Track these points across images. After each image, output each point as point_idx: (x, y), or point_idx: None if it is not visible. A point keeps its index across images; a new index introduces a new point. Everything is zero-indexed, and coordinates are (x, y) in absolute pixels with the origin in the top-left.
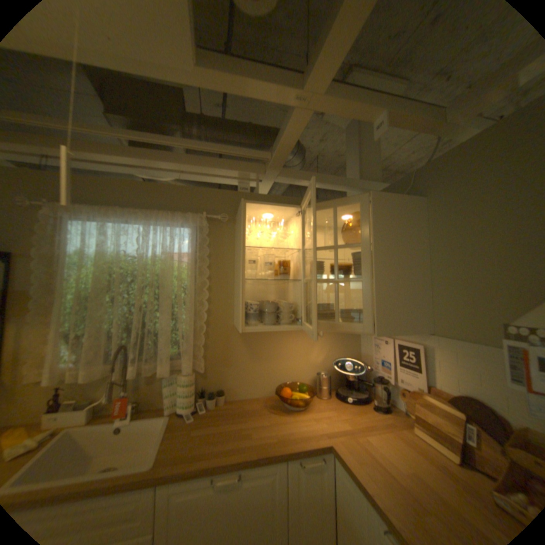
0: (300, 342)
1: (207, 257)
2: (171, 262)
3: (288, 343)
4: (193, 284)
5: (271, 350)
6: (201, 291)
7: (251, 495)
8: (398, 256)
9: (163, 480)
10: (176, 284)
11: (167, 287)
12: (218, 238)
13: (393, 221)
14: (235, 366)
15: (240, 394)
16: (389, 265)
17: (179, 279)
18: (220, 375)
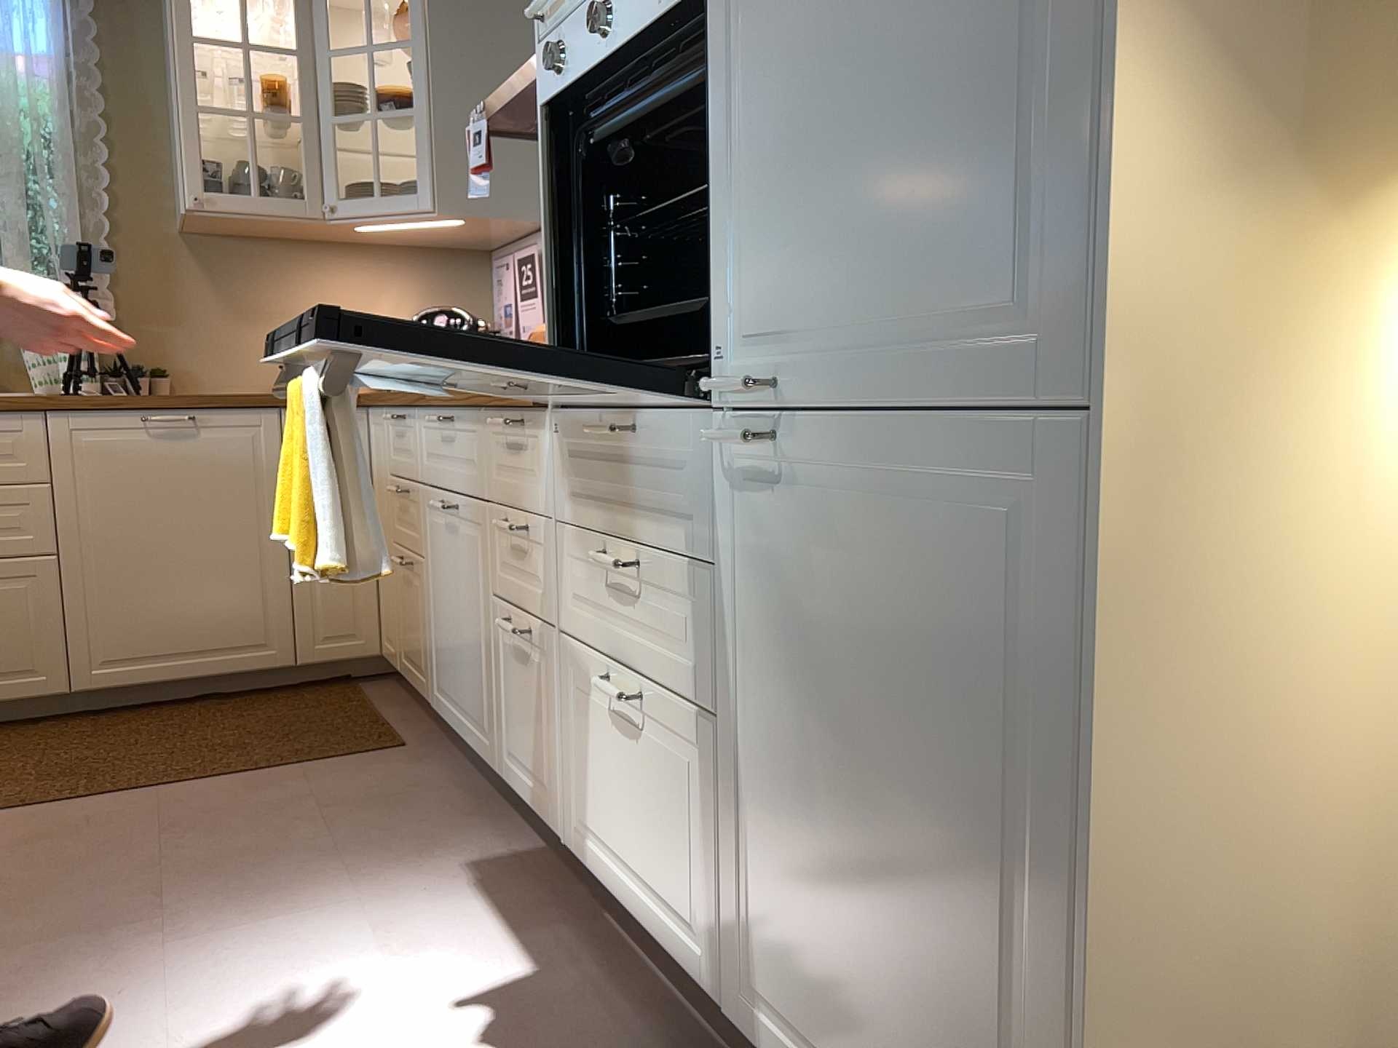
0: (343, 284)
1: (96, 69)
2: (9, 70)
3: (313, 283)
4: (69, 127)
5: (273, 297)
6: (89, 148)
7: (215, 449)
8: (479, 70)
9: (58, 402)
10: (28, 127)
11: (8, 126)
12: (119, 26)
13: (469, 1)
14: (188, 324)
15: (206, 383)
16: (461, 84)
17: (35, 112)
18: (156, 339)
